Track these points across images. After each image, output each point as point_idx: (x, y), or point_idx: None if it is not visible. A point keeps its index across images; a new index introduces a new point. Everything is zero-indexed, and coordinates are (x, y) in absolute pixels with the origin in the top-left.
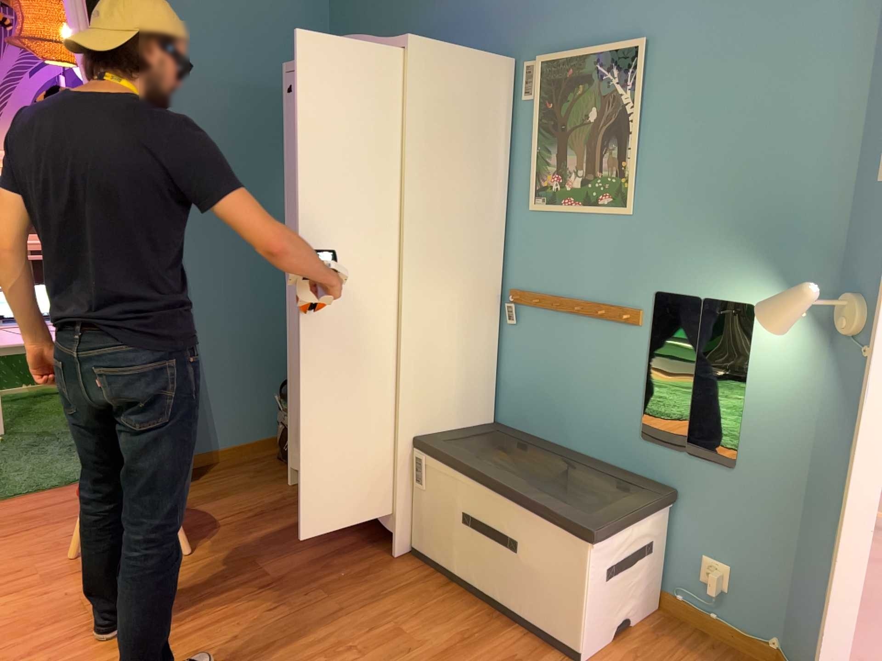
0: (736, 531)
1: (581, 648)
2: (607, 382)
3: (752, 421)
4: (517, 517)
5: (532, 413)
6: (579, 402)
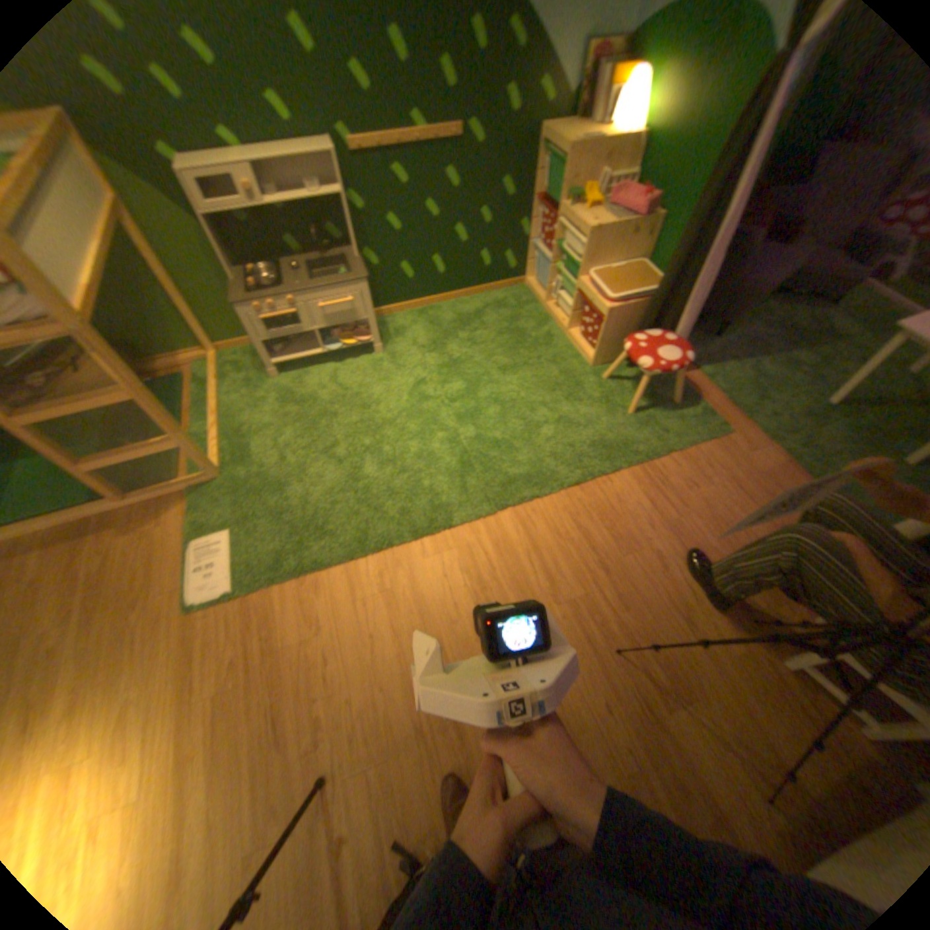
0: None
1: None
2: None
3: None
4: None
5: None
6: None
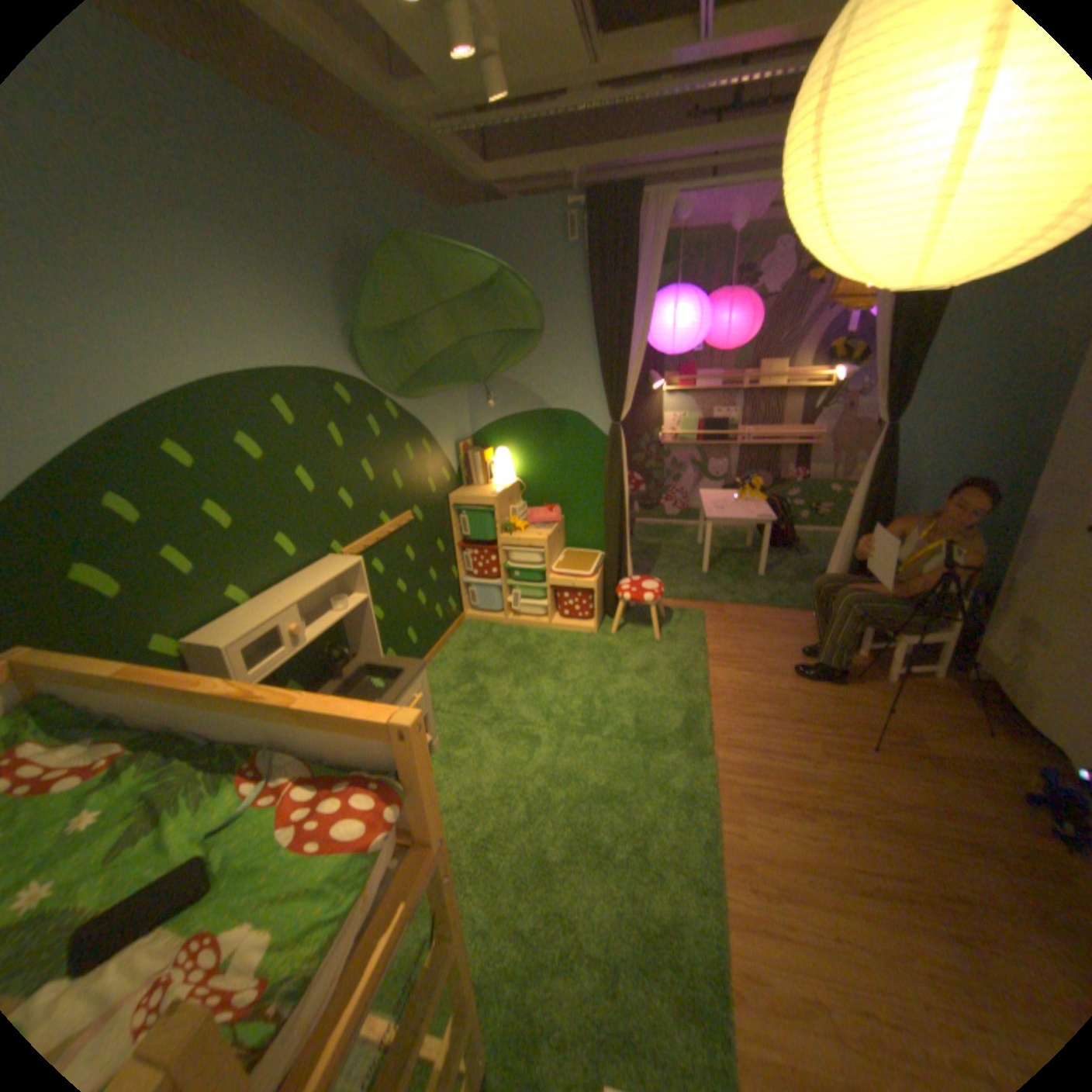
0: None
1: None
2: None
3: None
4: None
5: None
6: None
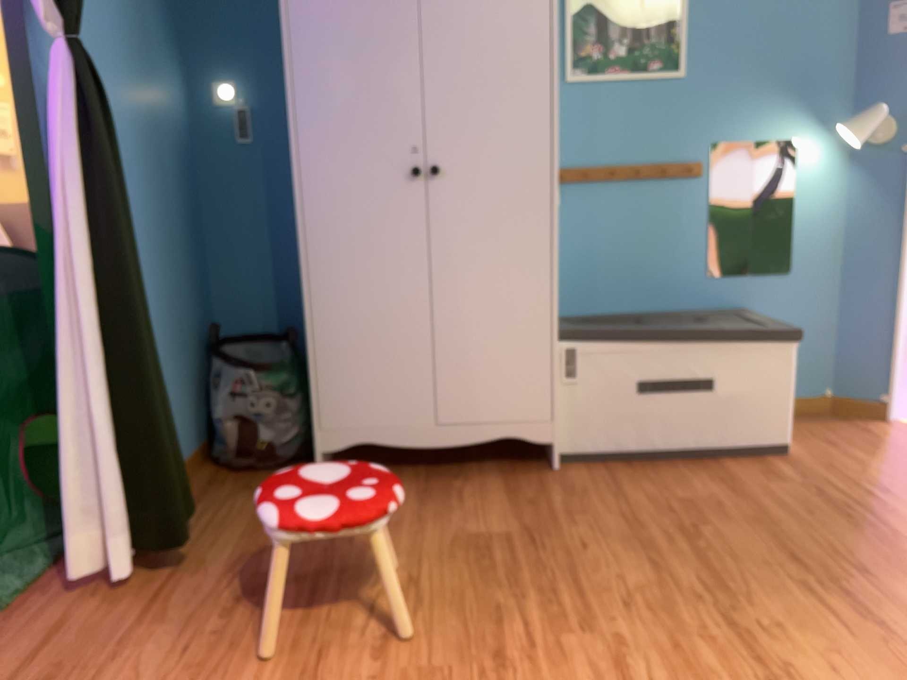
0: (796, 323)
1: (790, 438)
2: (669, 237)
3: (802, 232)
4: (713, 354)
5: (585, 292)
6: (640, 264)
